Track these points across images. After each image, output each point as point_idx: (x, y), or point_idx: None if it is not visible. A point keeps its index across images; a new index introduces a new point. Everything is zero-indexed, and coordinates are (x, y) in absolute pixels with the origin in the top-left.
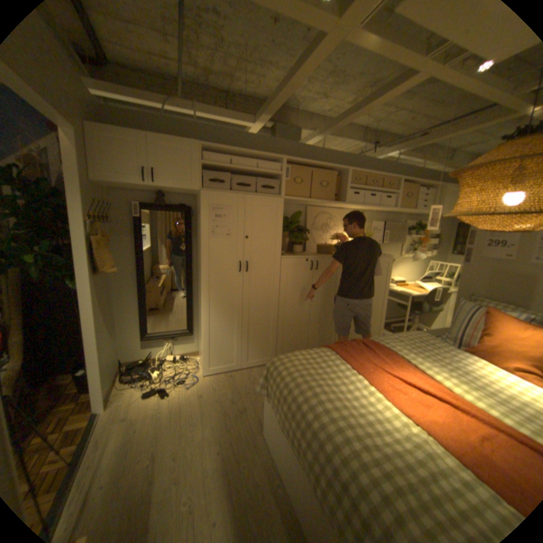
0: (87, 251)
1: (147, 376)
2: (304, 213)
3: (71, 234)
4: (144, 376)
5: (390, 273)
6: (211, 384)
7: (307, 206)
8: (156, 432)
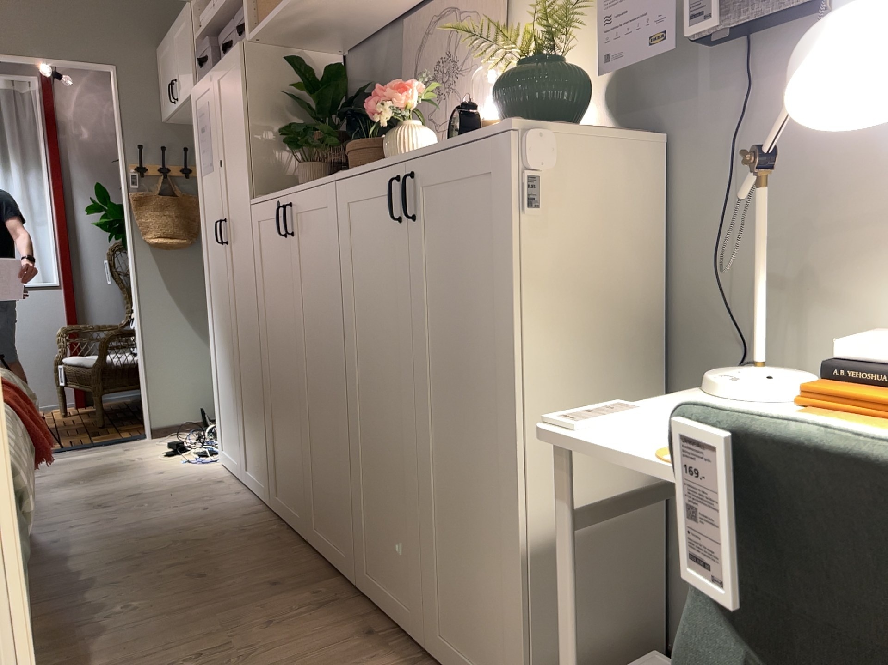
0: (133, 213)
1: (212, 430)
2: (406, 49)
3: (122, 192)
4: (209, 427)
5: (511, 246)
6: (194, 473)
7: (405, 16)
8: (90, 467)
